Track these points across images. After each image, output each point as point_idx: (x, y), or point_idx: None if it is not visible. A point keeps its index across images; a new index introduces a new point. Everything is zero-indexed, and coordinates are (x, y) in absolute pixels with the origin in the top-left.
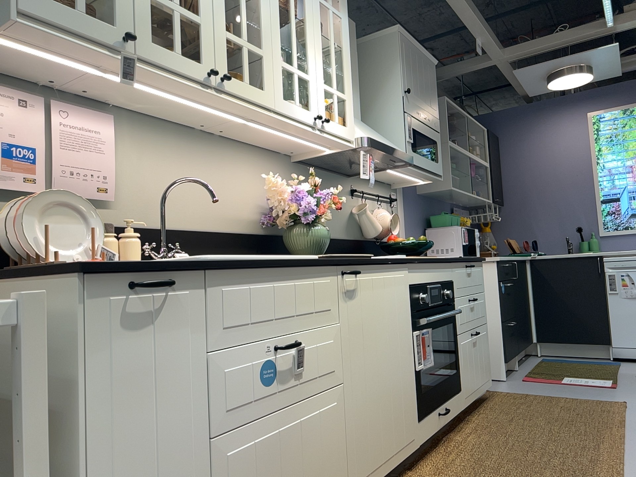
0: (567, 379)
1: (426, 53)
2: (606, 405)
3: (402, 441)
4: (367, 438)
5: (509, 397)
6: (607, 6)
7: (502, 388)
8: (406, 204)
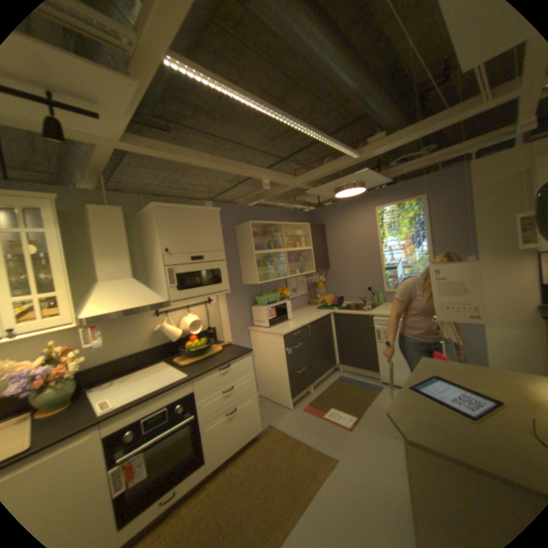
0: (330, 412)
1: (201, 208)
2: (319, 467)
3: None
4: None
5: (271, 441)
6: (342, 147)
7: (280, 423)
8: (228, 297)
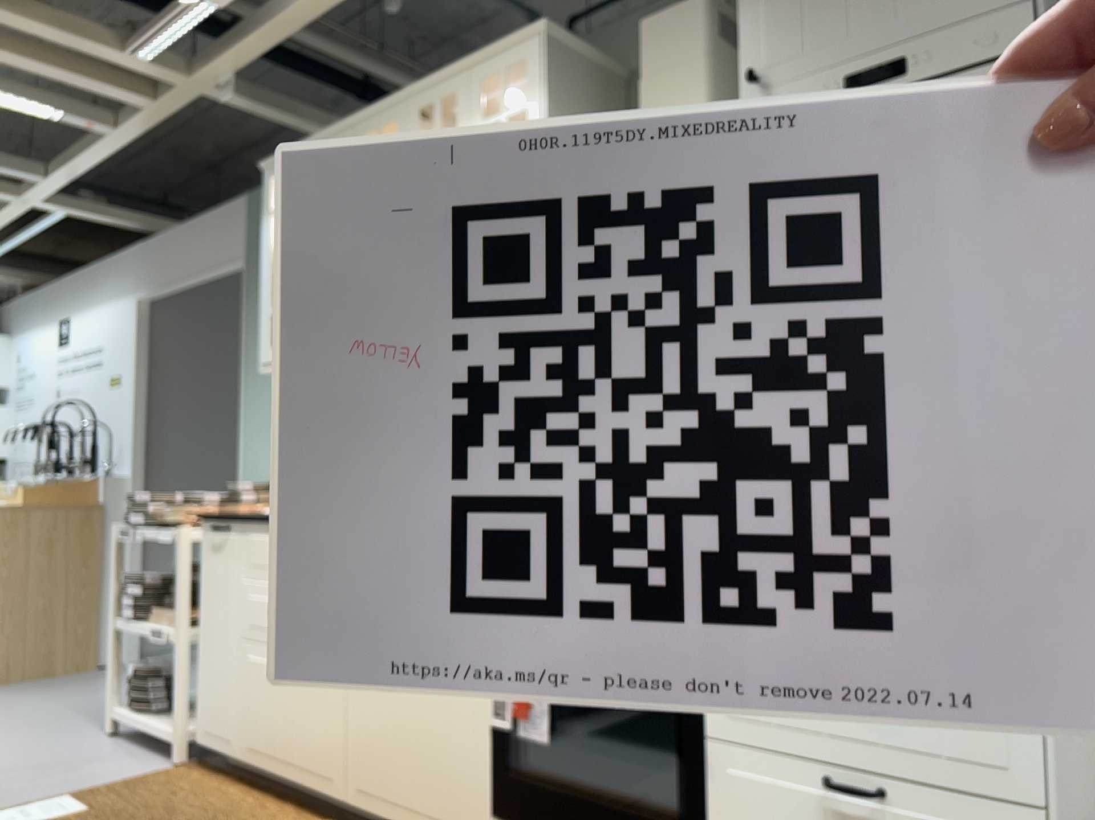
0: None
1: None
2: None
3: (442, 812)
4: (374, 750)
5: None
6: None
7: None
8: None
